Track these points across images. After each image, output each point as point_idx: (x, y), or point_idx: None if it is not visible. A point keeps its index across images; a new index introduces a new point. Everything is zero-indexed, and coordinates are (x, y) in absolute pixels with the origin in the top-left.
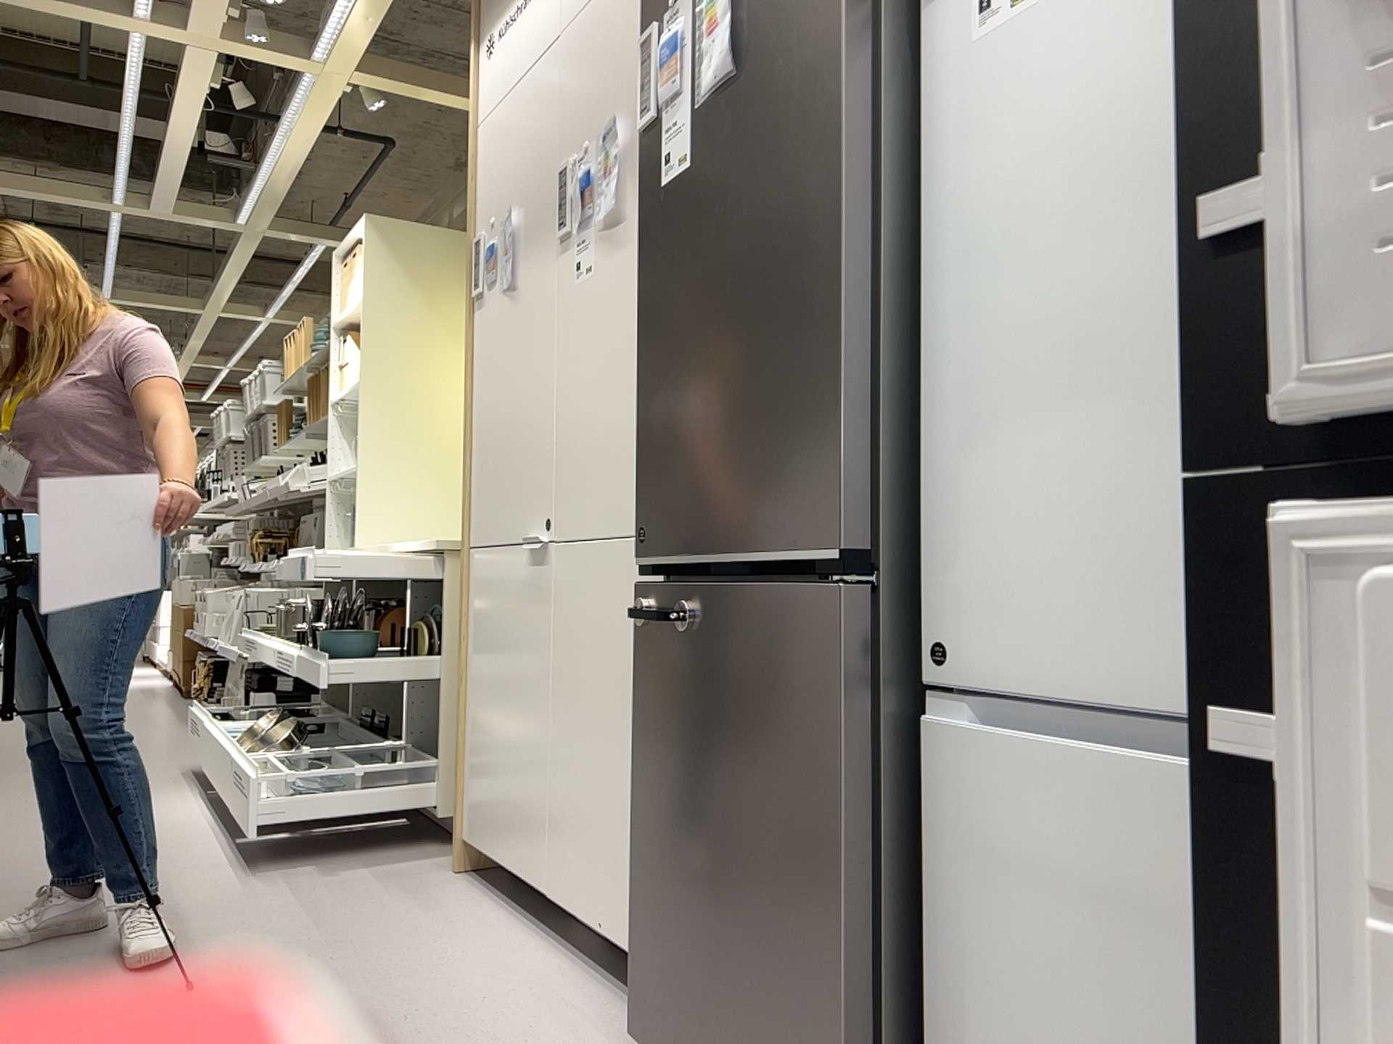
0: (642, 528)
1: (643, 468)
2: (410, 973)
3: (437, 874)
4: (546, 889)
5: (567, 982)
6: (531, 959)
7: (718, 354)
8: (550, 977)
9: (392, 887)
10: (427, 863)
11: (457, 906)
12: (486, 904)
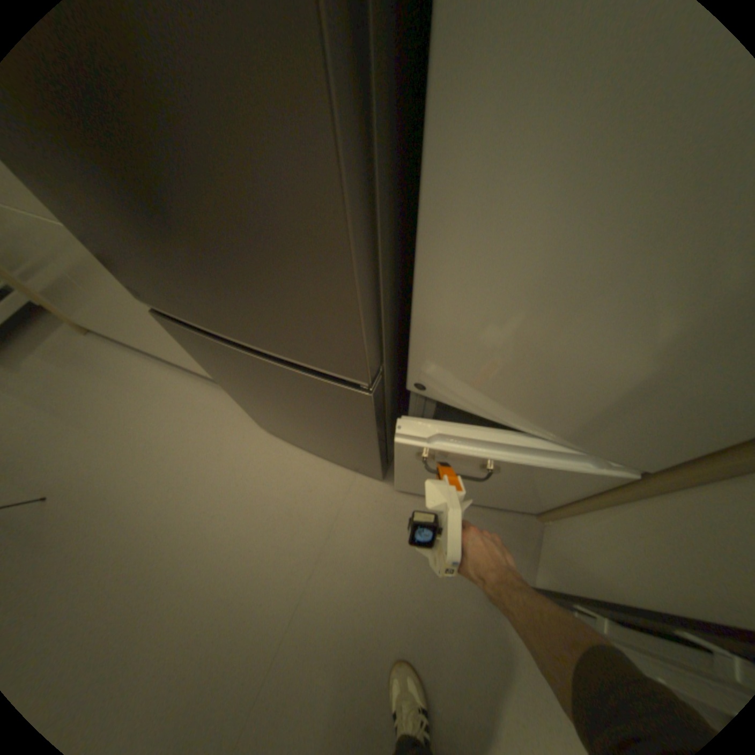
0: (125, 282)
1: (86, 241)
2: (132, 423)
3: (74, 340)
4: (158, 355)
5: (203, 392)
6: (176, 384)
7: (132, 191)
8: (193, 392)
9: (61, 363)
10: (60, 333)
11: (108, 361)
12: (121, 353)
